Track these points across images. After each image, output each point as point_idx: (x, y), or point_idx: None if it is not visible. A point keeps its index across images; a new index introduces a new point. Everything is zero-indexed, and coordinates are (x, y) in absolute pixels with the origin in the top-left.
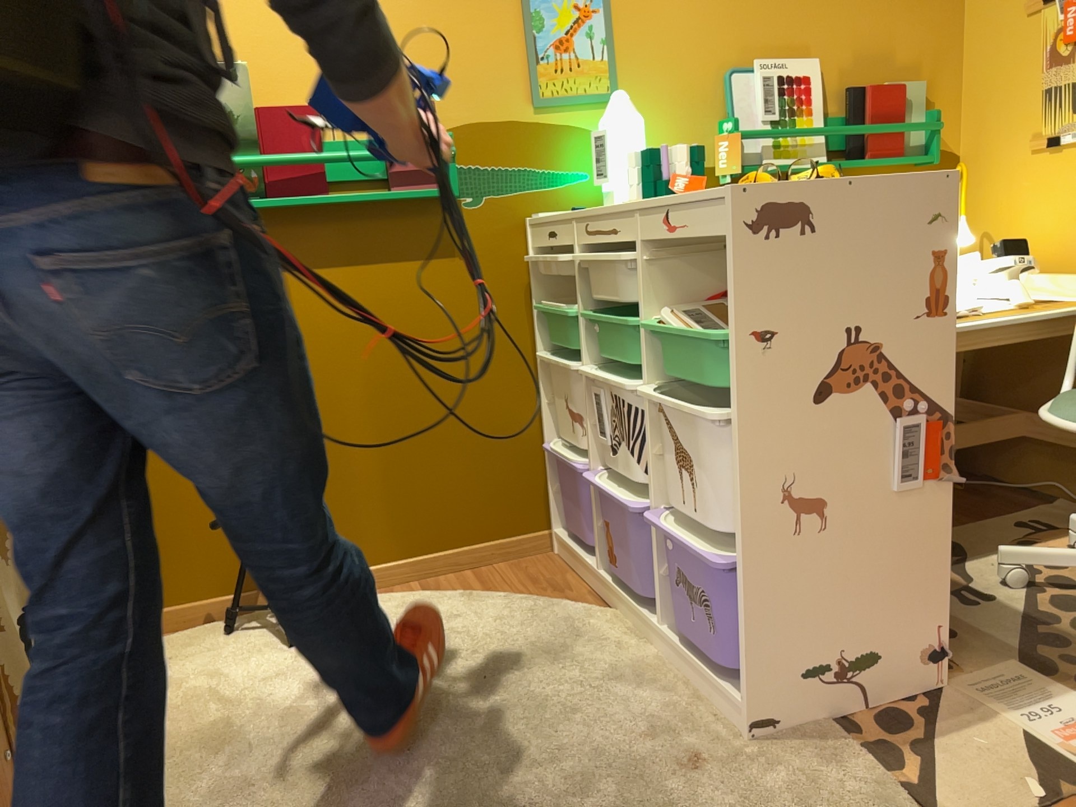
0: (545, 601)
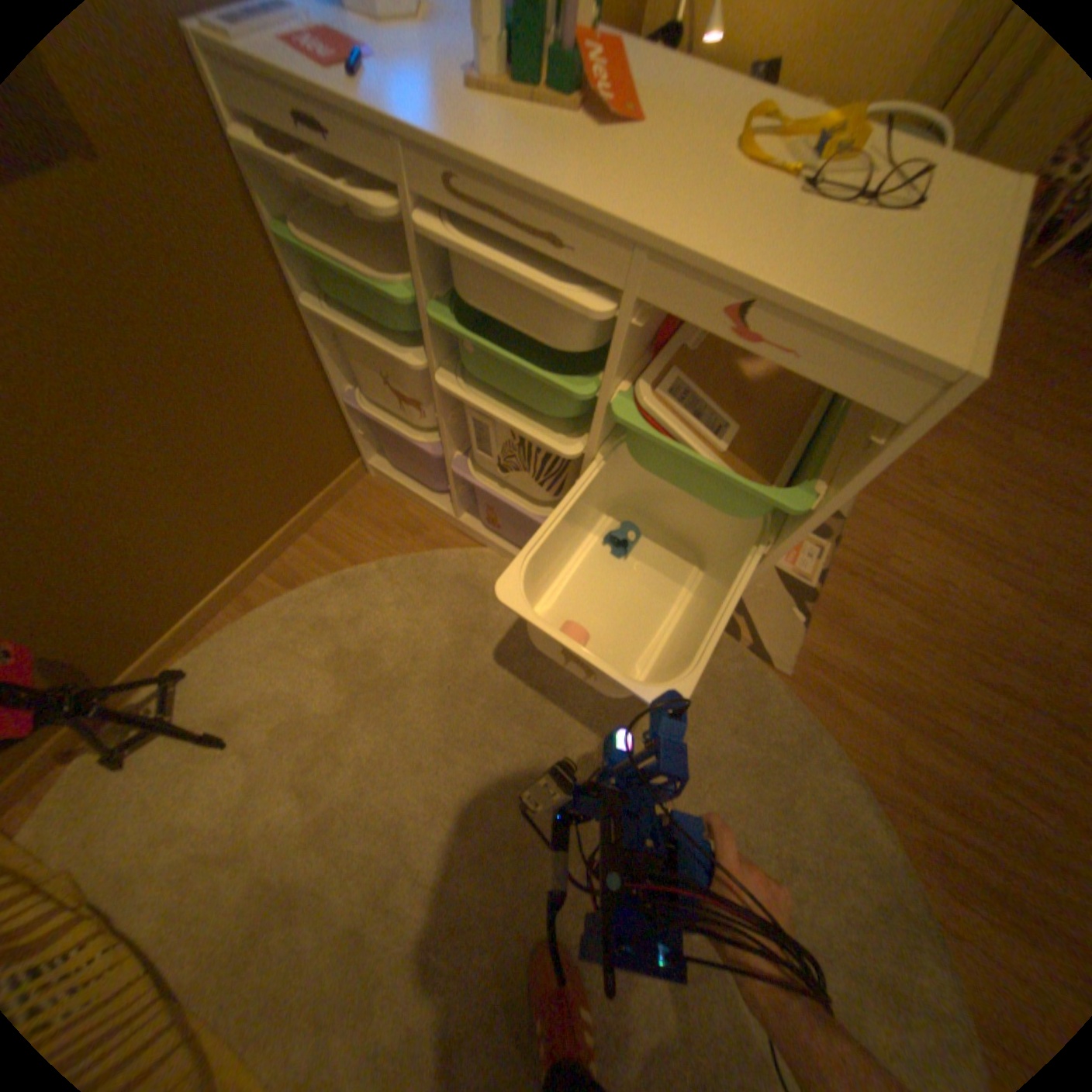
0: (422, 558)
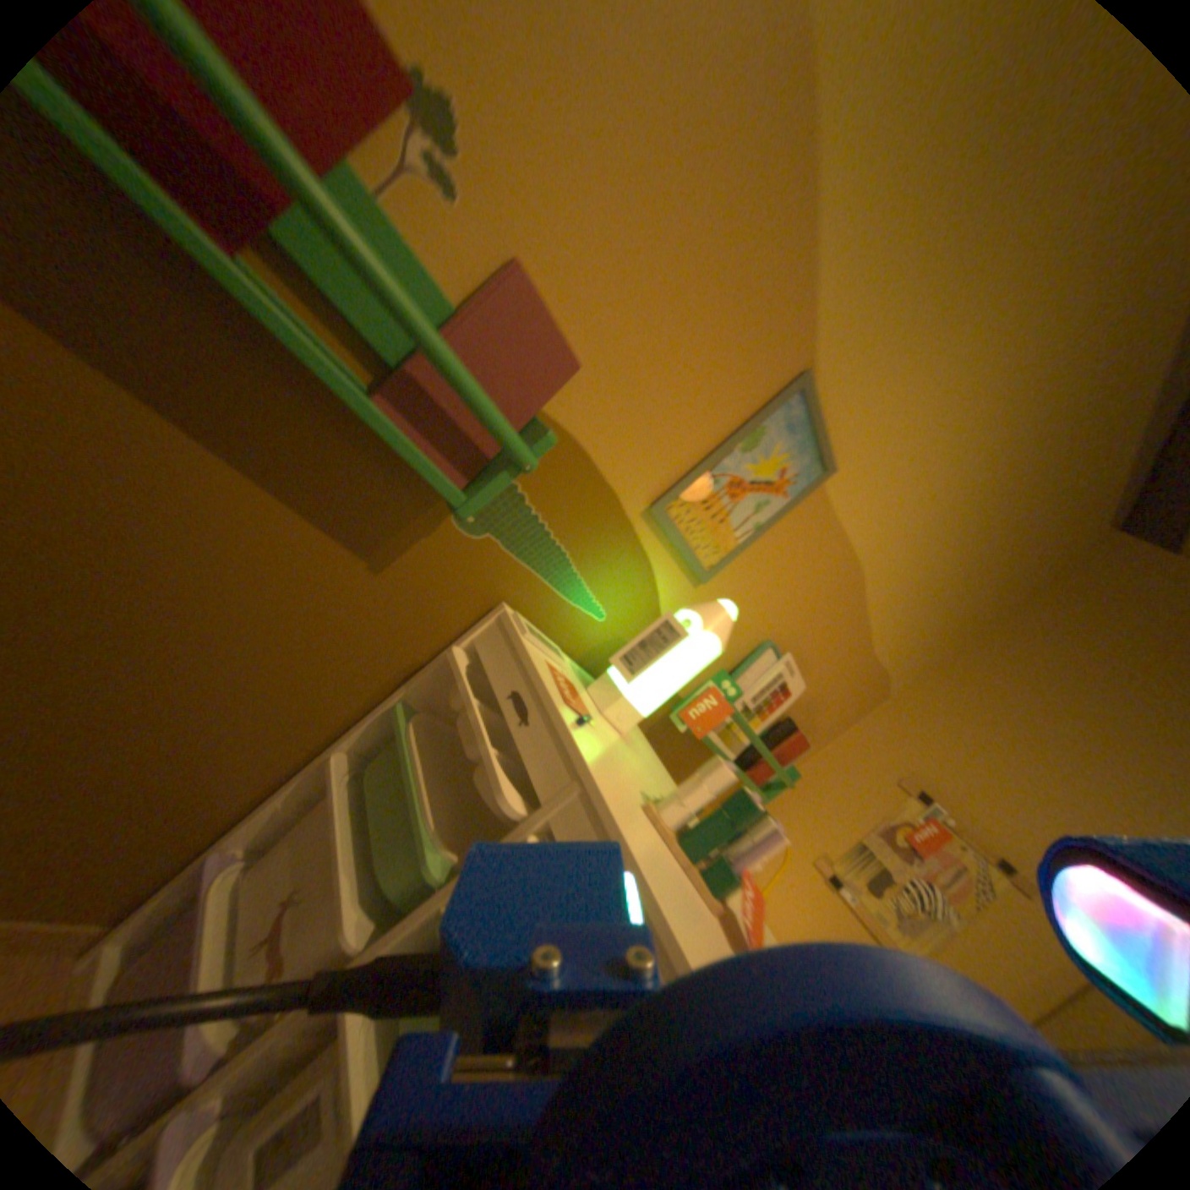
0: None
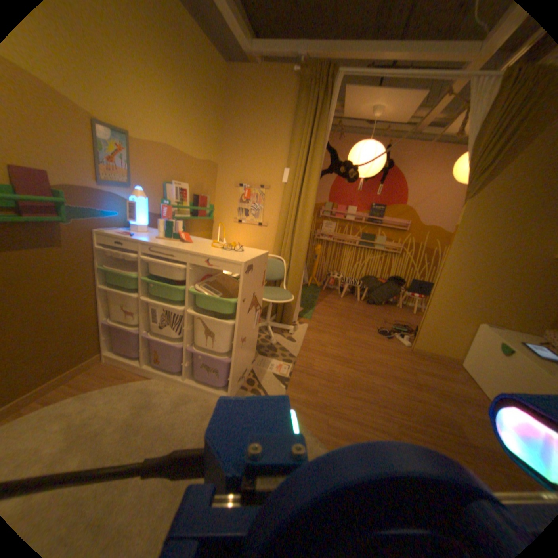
0: (122, 386)
